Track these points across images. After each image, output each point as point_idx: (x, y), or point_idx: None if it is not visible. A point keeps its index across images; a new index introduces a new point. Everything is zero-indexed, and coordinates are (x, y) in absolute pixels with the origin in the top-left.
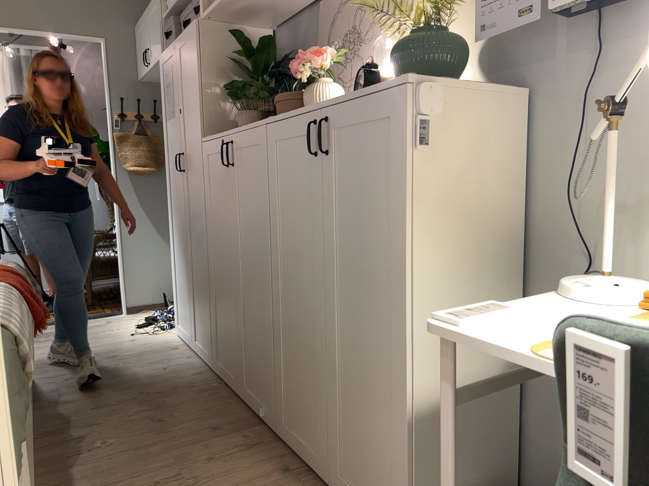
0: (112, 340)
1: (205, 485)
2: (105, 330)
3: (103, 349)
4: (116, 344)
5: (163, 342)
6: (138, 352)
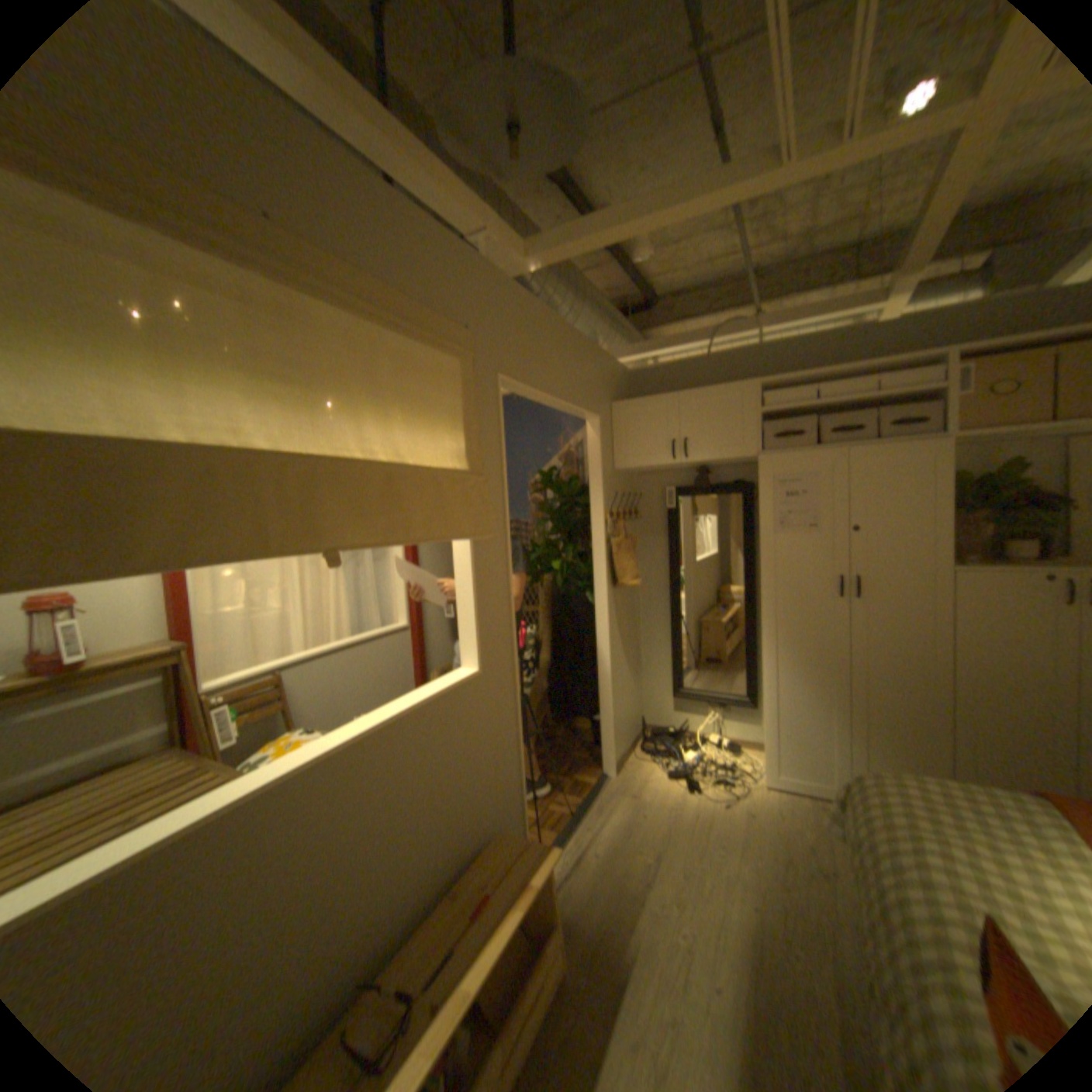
0: (731, 829)
1: None
2: (670, 815)
3: (767, 848)
4: (756, 833)
5: (787, 809)
6: (812, 835)
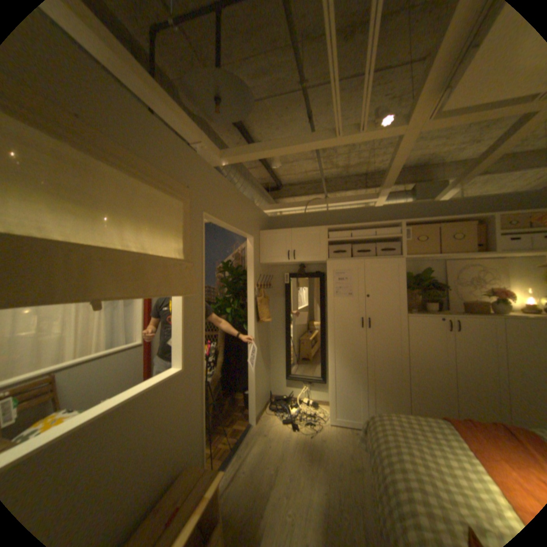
0: (313, 448)
1: None
2: (283, 444)
3: (330, 457)
4: (325, 450)
5: (340, 435)
6: (351, 448)
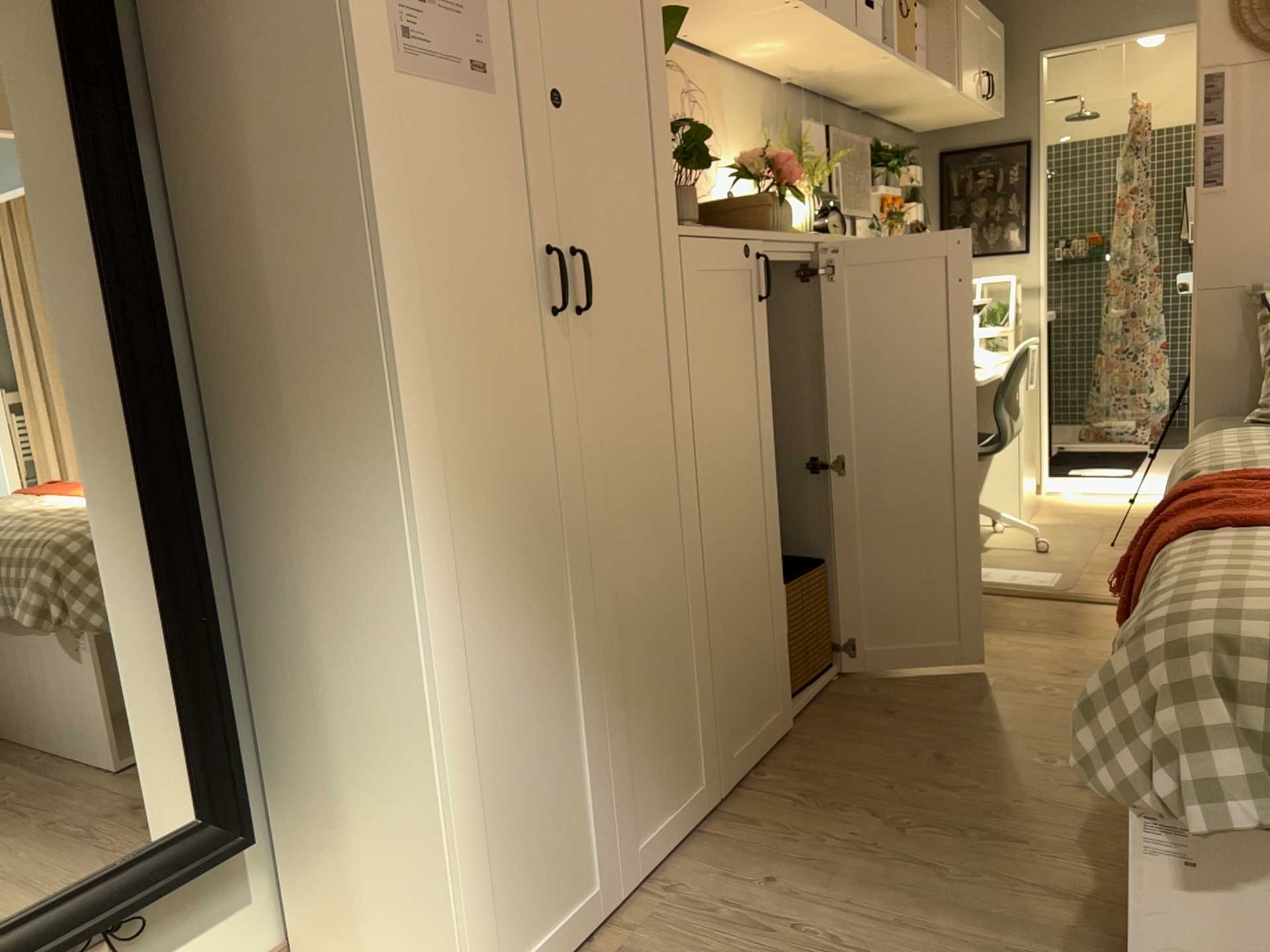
0: None
1: (975, 676)
2: None
3: None
4: None
5: None
6: None
